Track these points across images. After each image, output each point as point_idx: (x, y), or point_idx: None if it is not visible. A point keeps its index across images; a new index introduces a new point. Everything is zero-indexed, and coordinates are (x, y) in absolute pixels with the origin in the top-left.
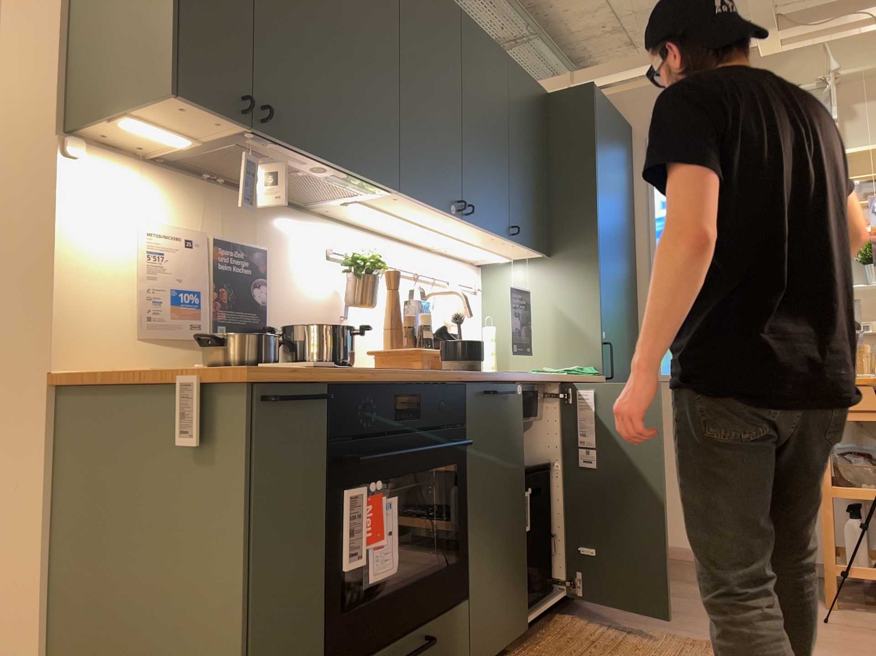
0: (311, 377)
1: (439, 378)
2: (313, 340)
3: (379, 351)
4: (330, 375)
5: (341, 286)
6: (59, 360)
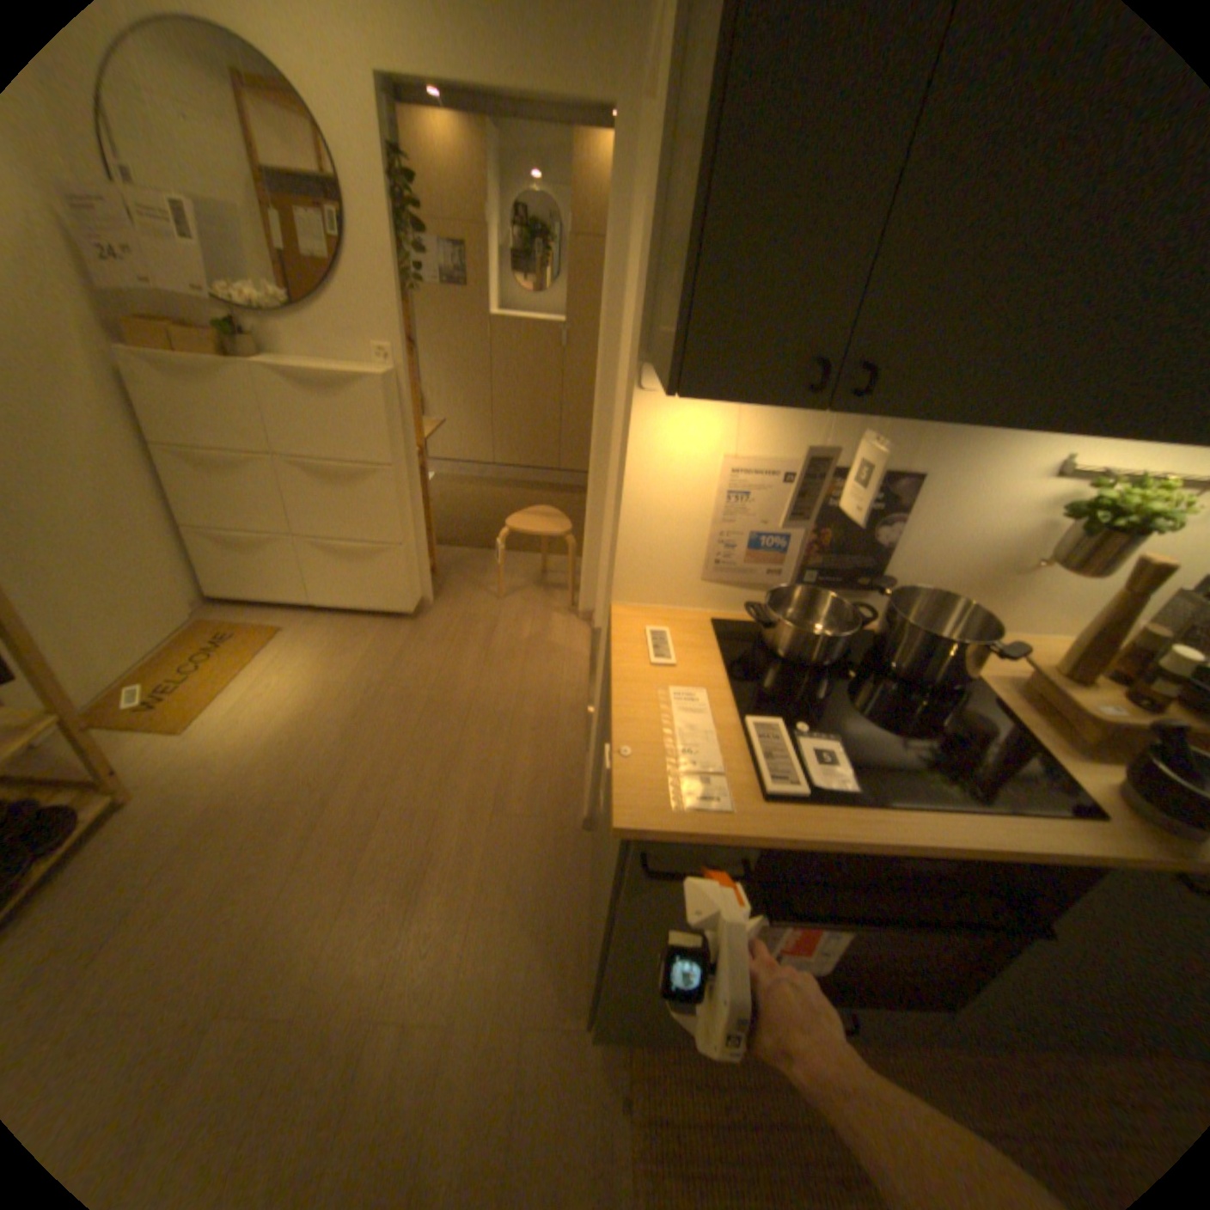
0: (727, 841)
1: (1043, 845)
2: (914, 639)
3: (1042, 671)
4: (761, 843)
5: (1066, 522)
6: (617, 594)
